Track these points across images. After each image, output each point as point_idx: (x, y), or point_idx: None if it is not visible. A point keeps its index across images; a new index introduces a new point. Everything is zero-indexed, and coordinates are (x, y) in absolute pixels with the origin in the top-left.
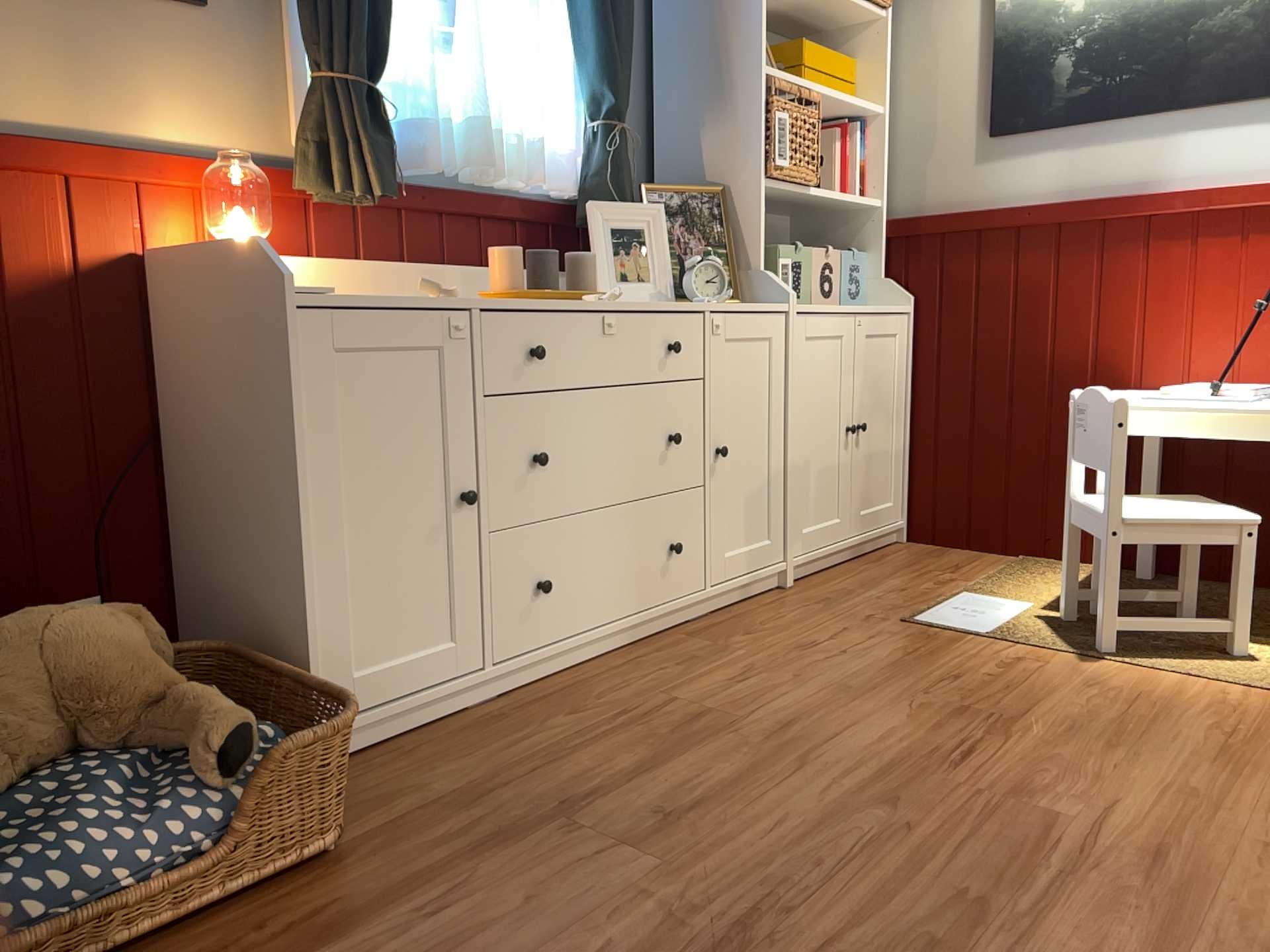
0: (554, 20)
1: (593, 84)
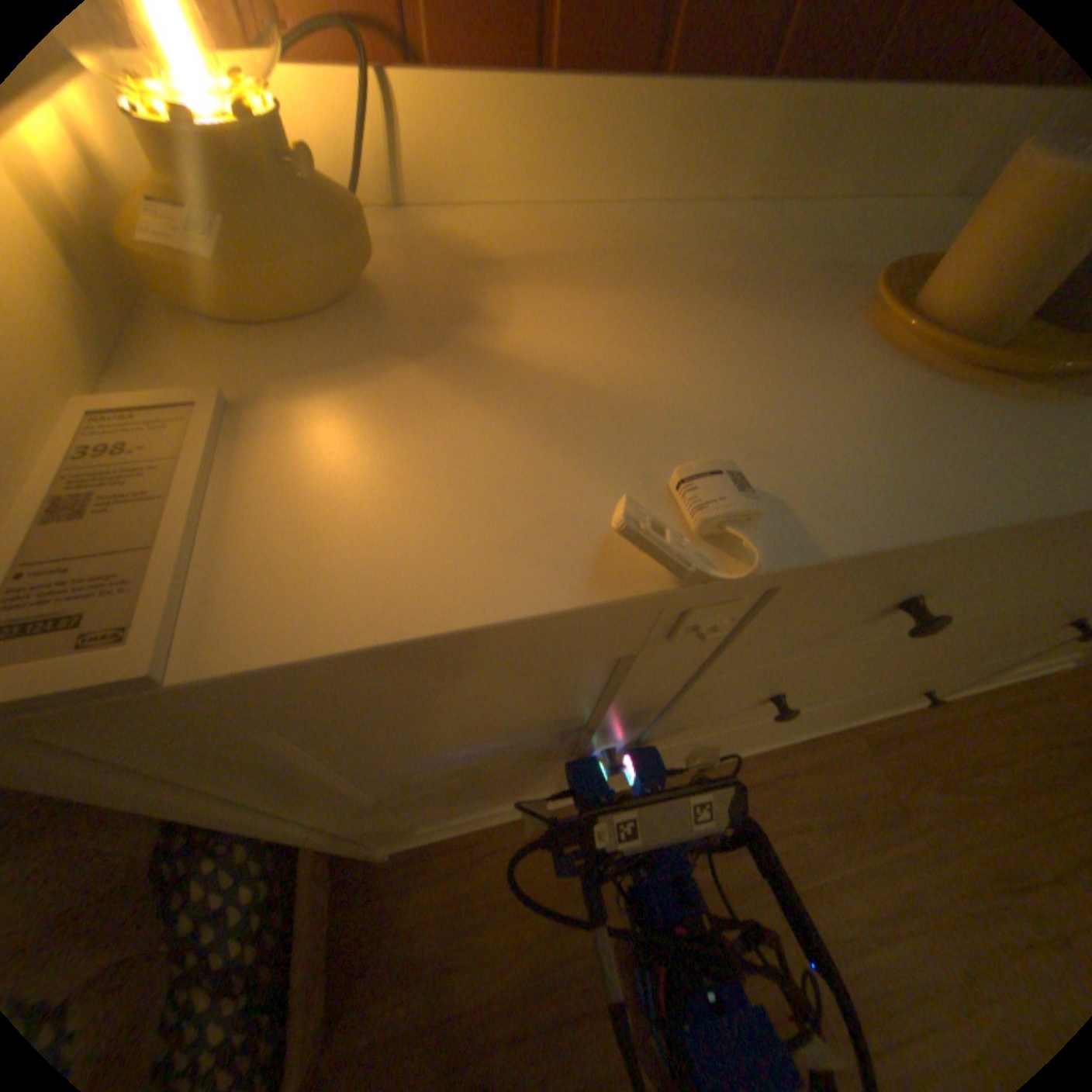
0: None
1: None
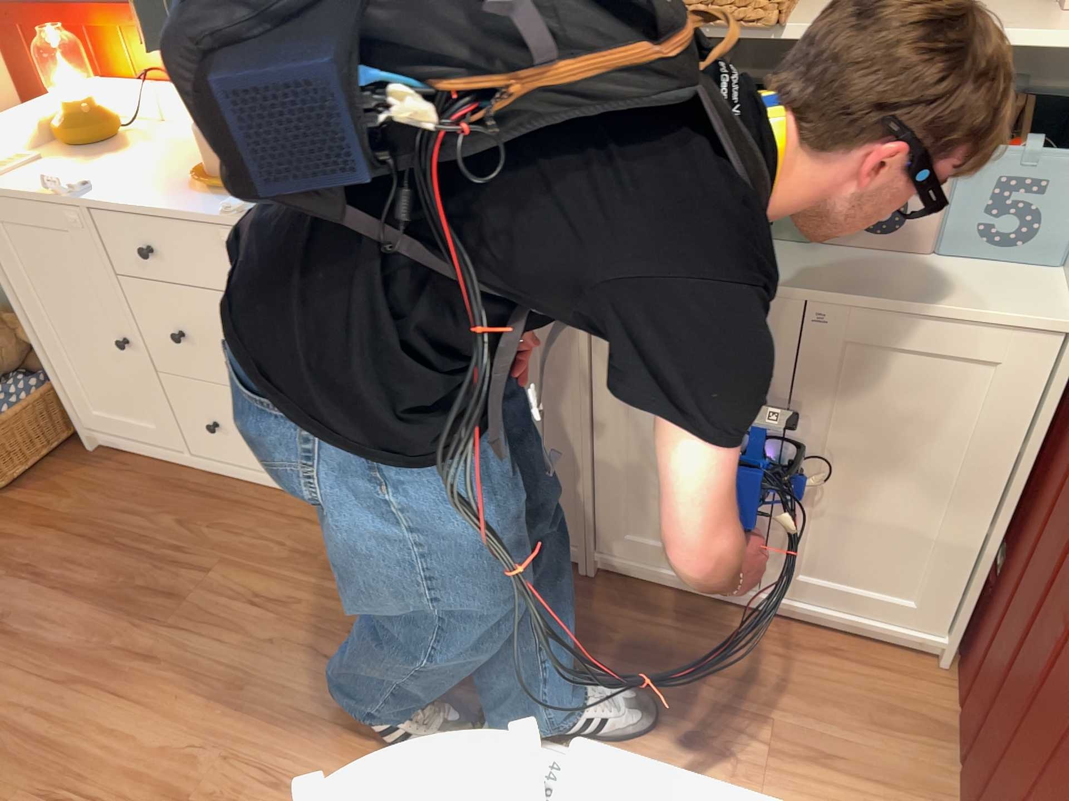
0: None
1: None
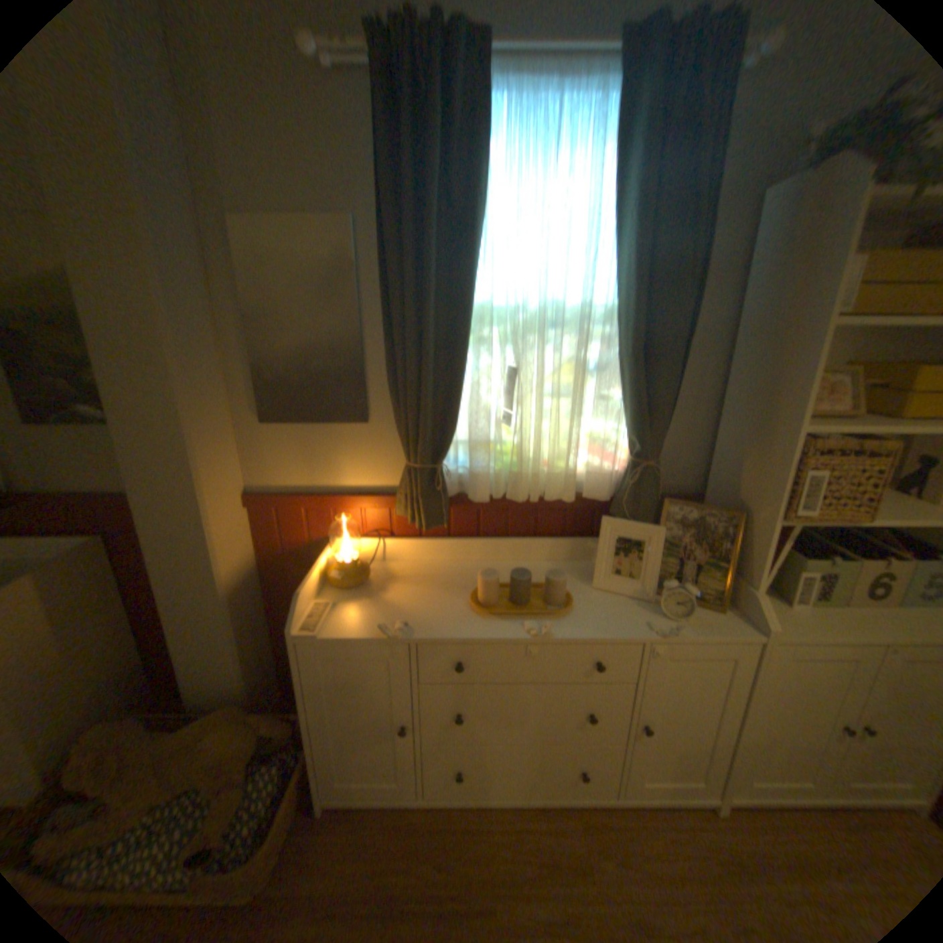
0: (612, 381)
1: (630, 430)
